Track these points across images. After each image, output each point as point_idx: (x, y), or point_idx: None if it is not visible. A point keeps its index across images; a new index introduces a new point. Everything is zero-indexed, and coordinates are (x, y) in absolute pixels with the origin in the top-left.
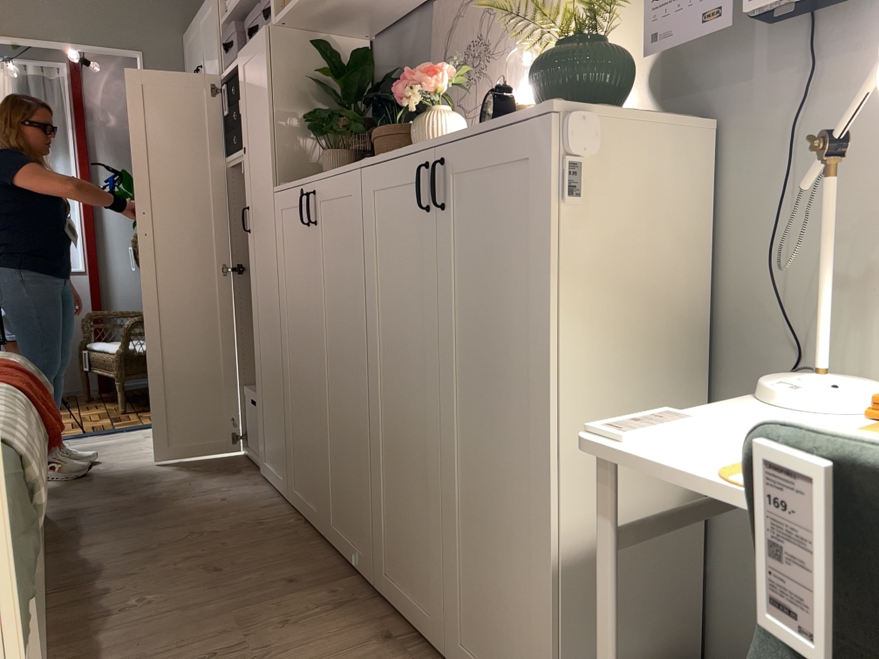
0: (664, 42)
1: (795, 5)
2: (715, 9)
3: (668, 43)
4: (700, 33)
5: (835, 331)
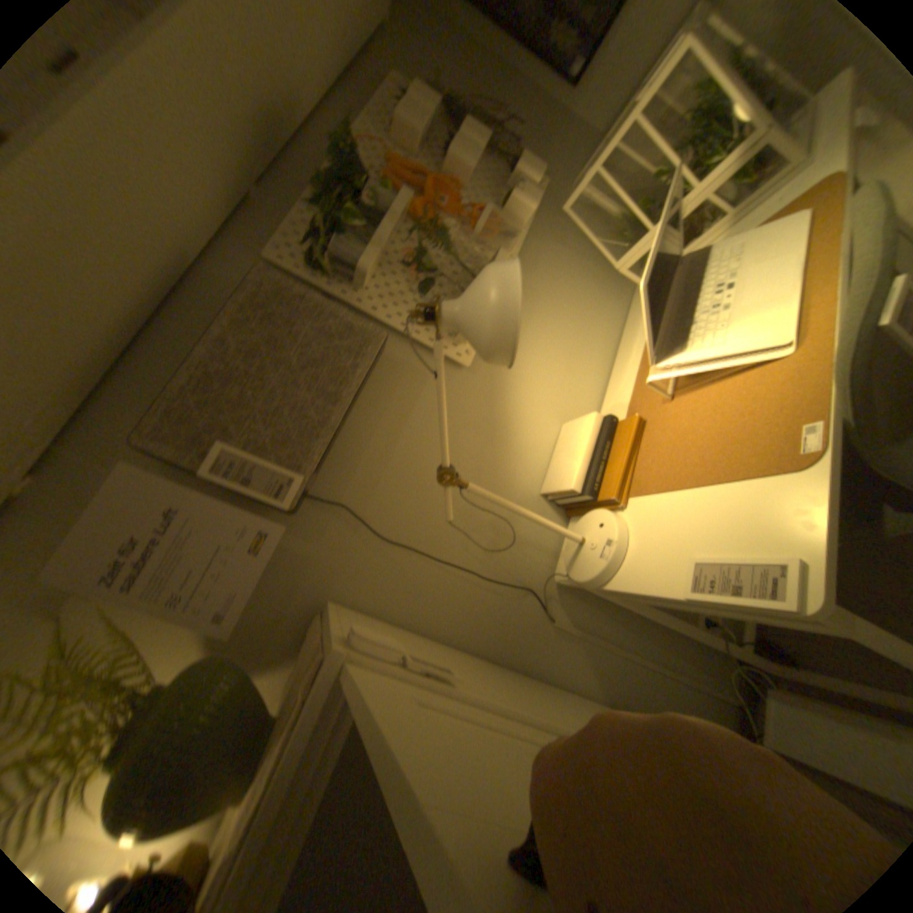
0: (231, 609)
1: (312, 476)
2: (250, 541)
3: (238, 604)
4: (260, 564)
5: (559, 523)
